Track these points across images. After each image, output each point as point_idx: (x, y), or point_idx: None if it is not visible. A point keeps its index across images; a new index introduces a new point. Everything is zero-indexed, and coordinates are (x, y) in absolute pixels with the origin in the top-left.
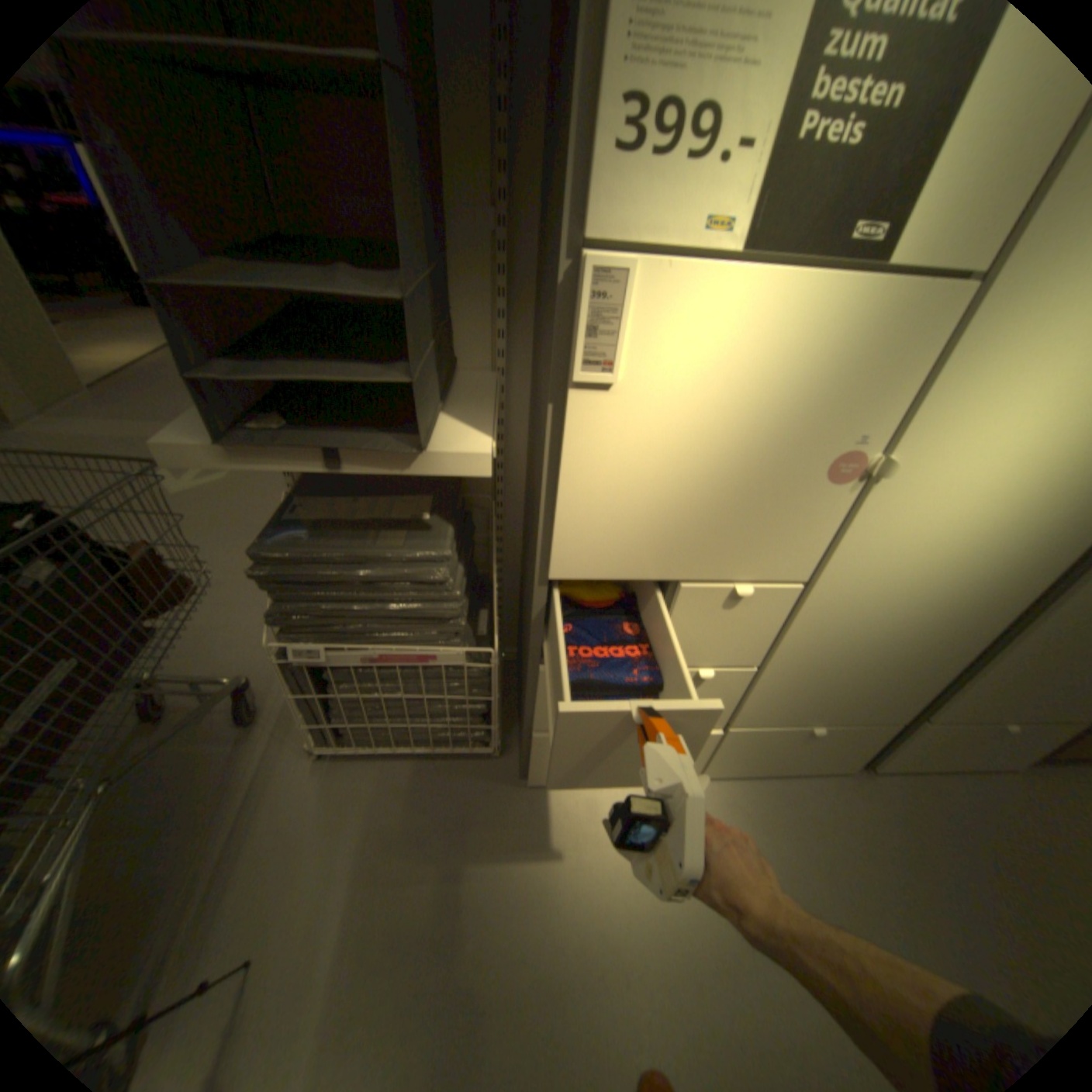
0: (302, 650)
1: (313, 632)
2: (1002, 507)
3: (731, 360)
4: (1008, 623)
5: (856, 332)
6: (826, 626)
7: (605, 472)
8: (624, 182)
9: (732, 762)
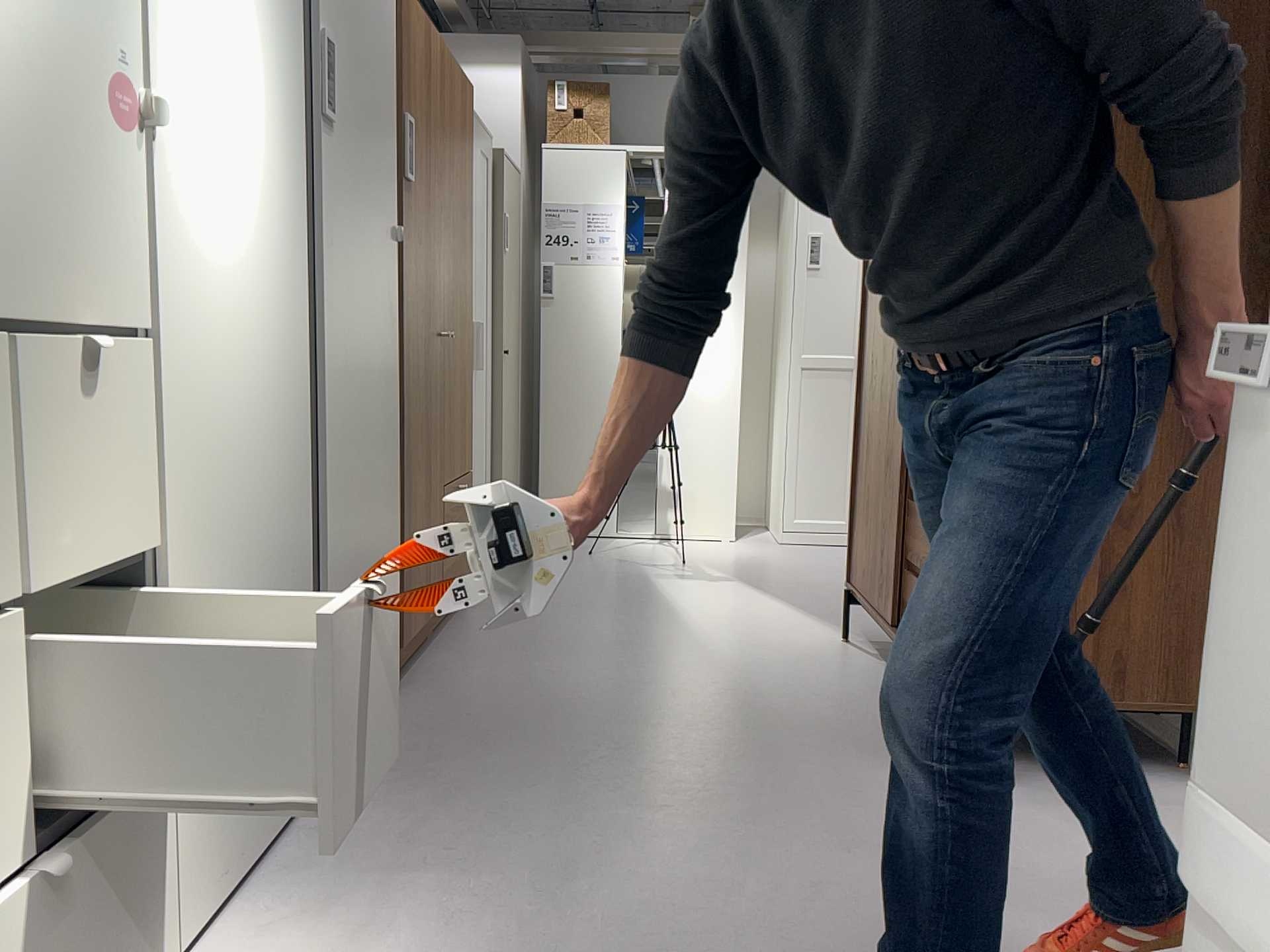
0: None
1: None
2: (239, 207)
3: None
4: (301, 412)
5: None
6: (184, 429)
7: None
8: None
9: (195, 856)
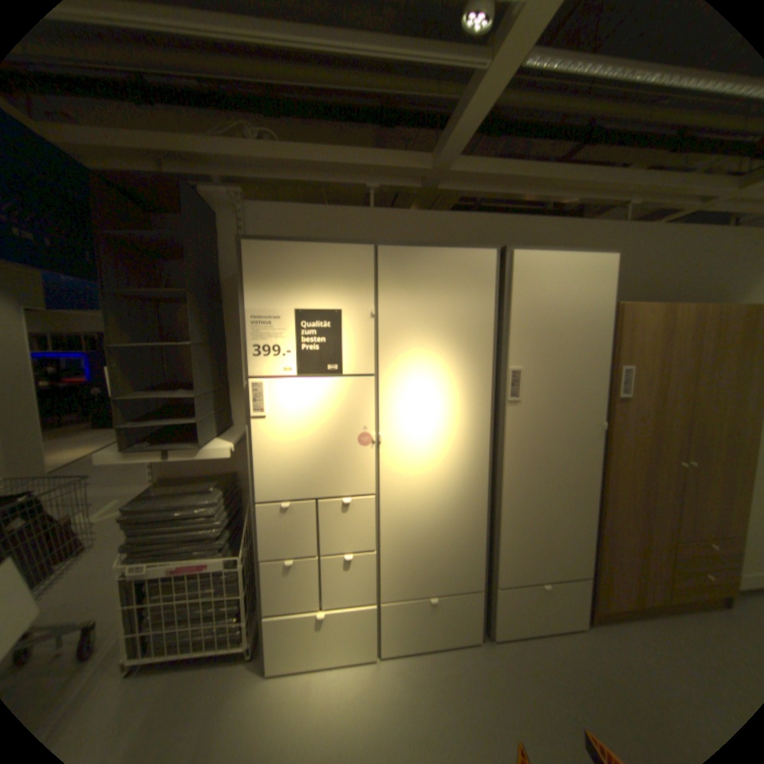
0: (134, 568)
1: (143, 556)
2: (437, 450)
3: (304, 405)
4: (487, 510)
5: (342, 394)
6: (397, 519)
7: (270, 449)
8: (257, 363)
9: (393, 636)
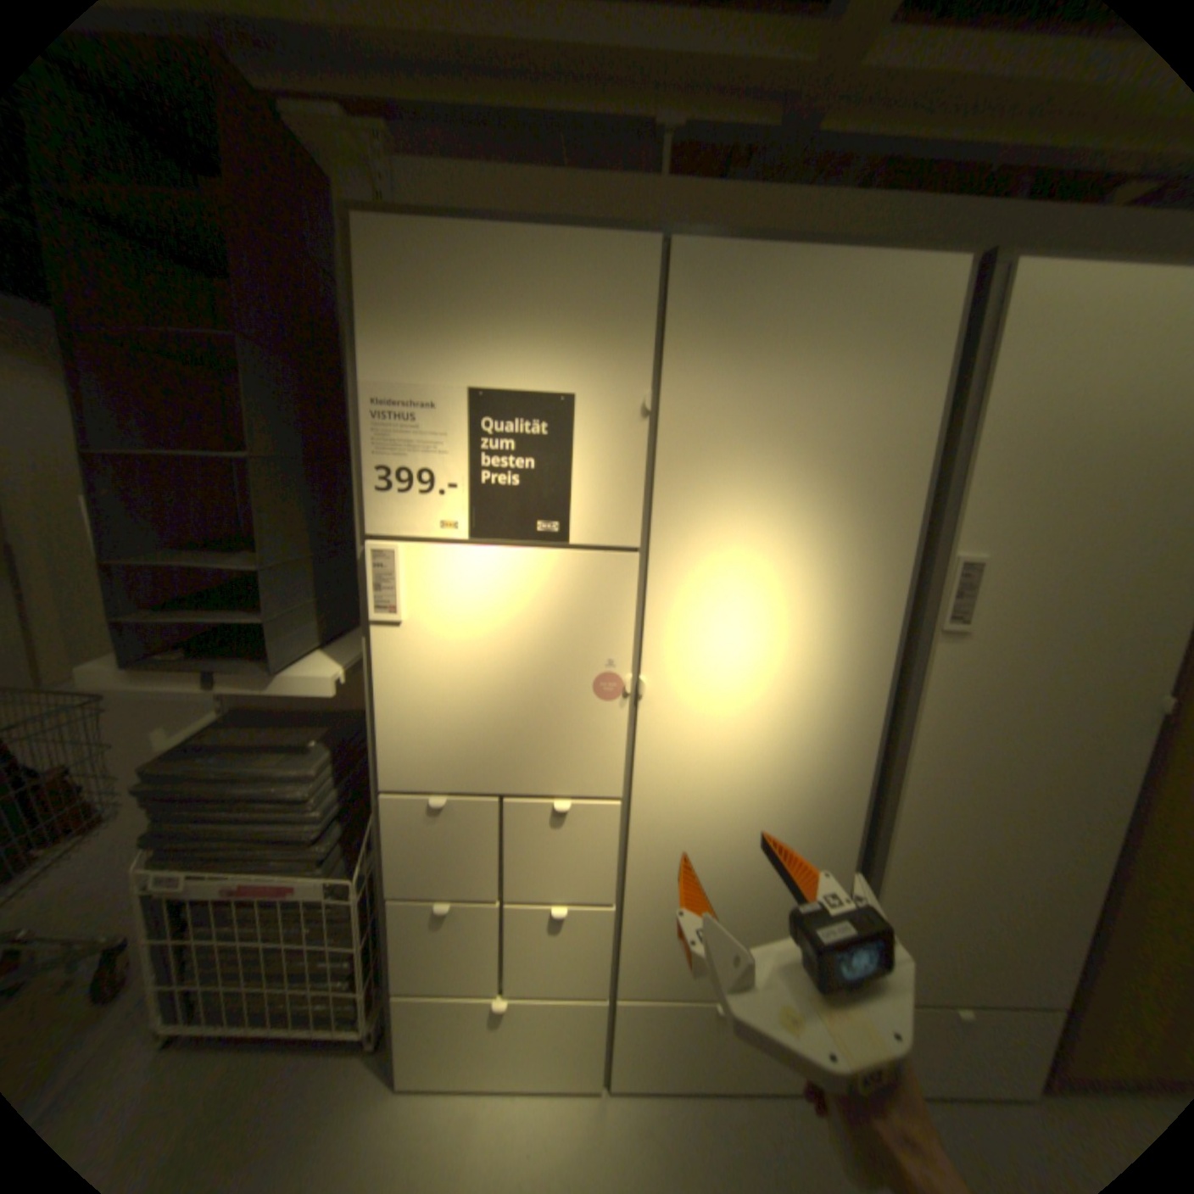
0: (166, 876)
1: (183, 856)
2: (763, 722)
3: (483, 605)
4: (858, 853)
5: (566, 586)
6: (663, 850)
7: (409, 688)
8: (385, 506)
9: (637, 1058)
